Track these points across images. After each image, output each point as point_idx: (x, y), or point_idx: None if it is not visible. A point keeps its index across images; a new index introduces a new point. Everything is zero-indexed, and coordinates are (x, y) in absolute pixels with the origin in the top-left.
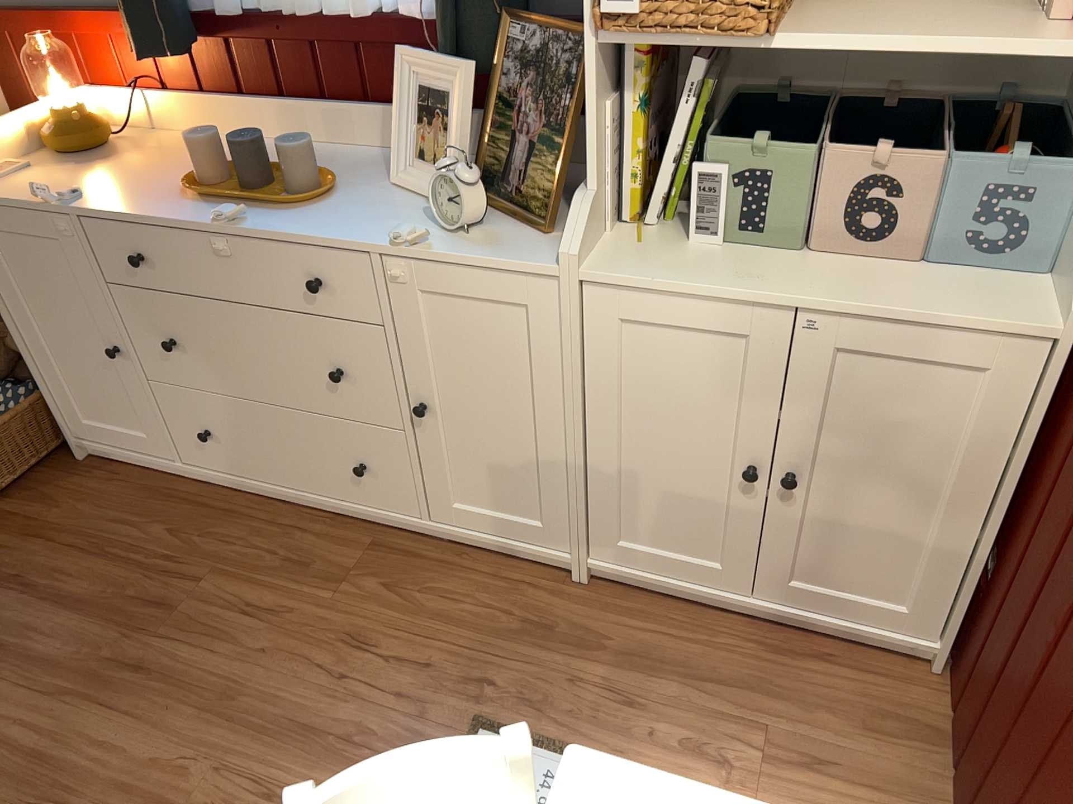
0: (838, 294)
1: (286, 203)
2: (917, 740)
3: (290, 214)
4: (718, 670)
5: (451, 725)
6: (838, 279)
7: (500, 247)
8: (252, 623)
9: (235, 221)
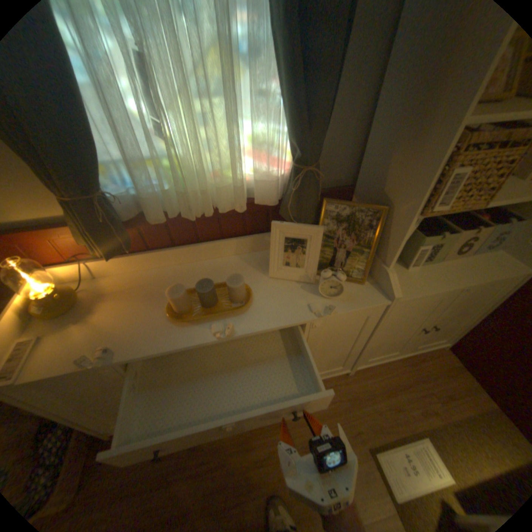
0: (475, 278)
1: (240, 310)
2: (463, 376)
3: (243, 314)
4: (409, 384)
5: (368, 464)
6: (465, 270)
7: (355, 298)
8: (264, 475)
9: (229, 335)
